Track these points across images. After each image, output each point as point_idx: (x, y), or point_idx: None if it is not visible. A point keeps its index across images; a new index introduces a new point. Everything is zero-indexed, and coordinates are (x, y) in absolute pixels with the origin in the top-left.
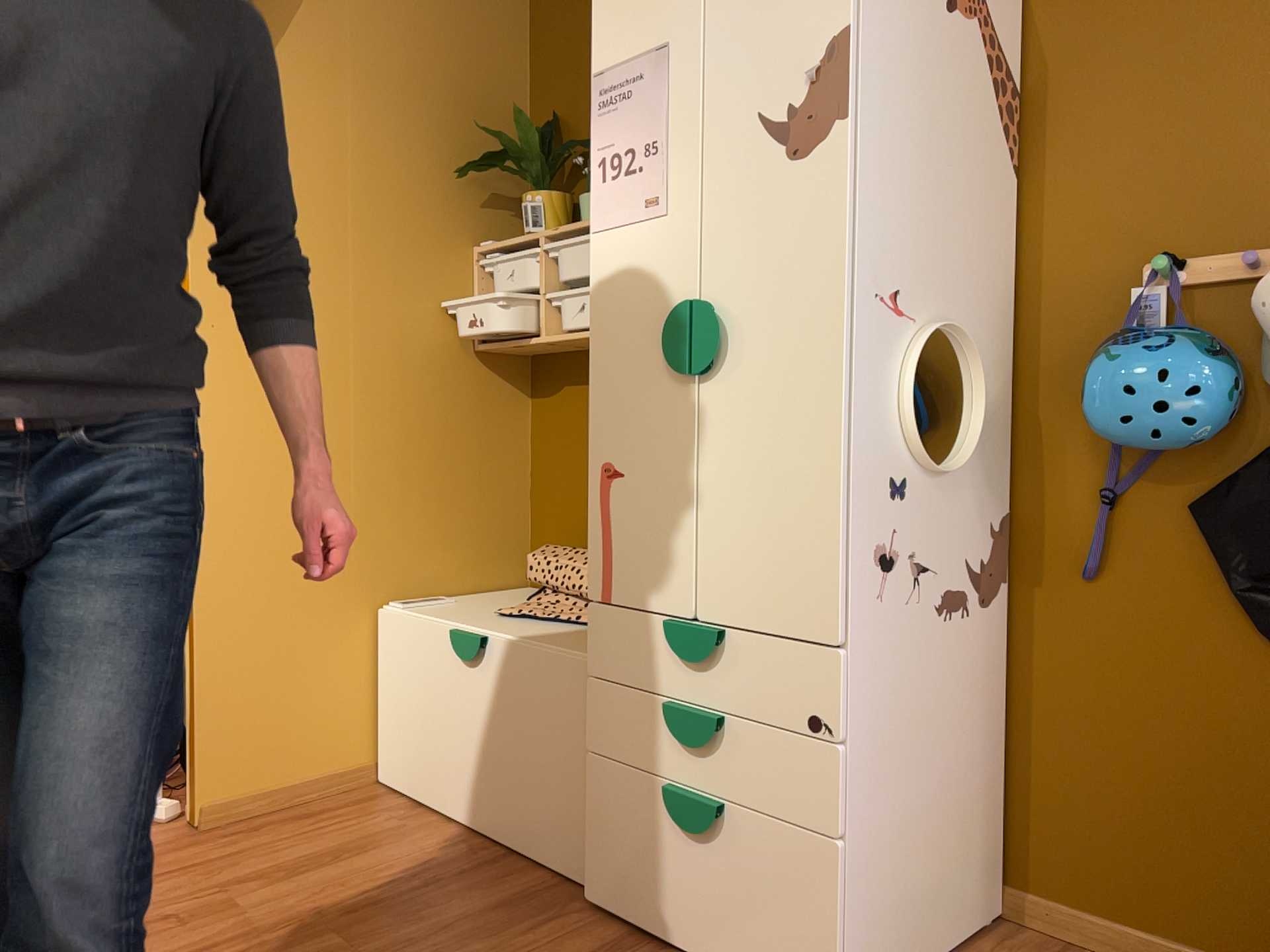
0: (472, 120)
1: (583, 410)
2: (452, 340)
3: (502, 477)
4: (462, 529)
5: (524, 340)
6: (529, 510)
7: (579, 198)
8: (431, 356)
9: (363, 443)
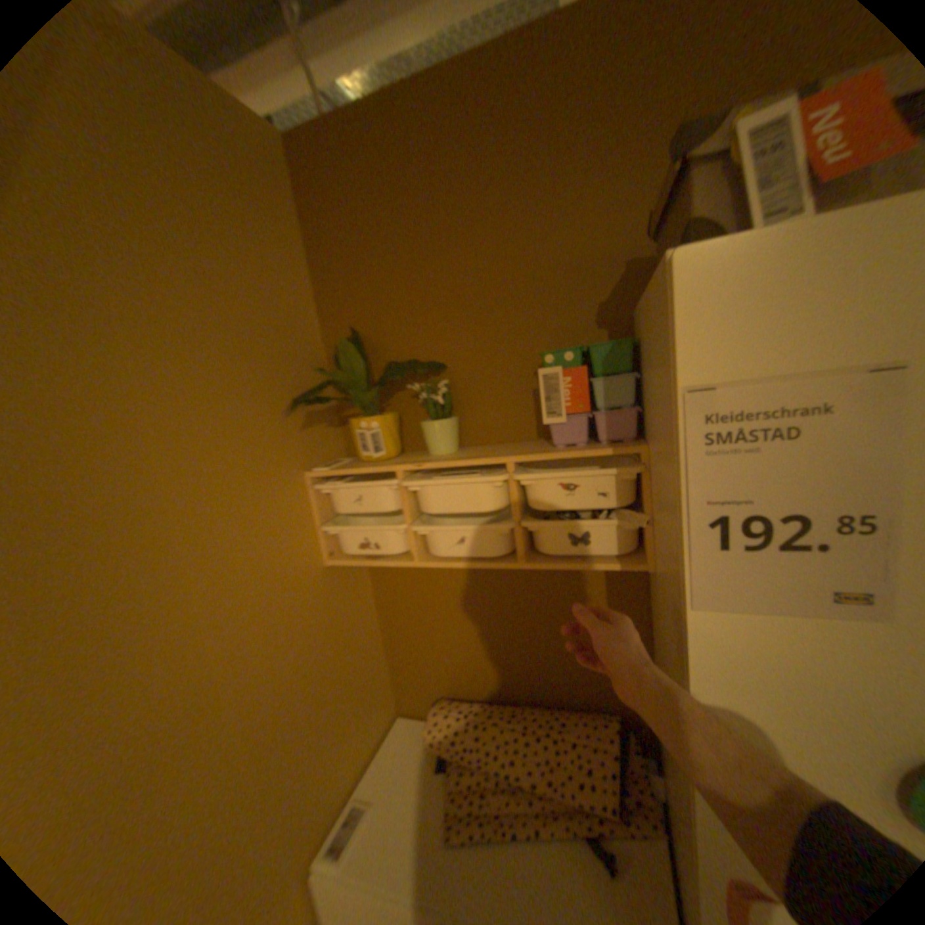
0: (276, 344)
1: (434, 587)
2: (308, 570)
3: (367, 651)
4: (351, 720)
5: (392, 563)
6: (386, 658)
7: (423, 422)
8: (295, 598)
9: (256, 738)
